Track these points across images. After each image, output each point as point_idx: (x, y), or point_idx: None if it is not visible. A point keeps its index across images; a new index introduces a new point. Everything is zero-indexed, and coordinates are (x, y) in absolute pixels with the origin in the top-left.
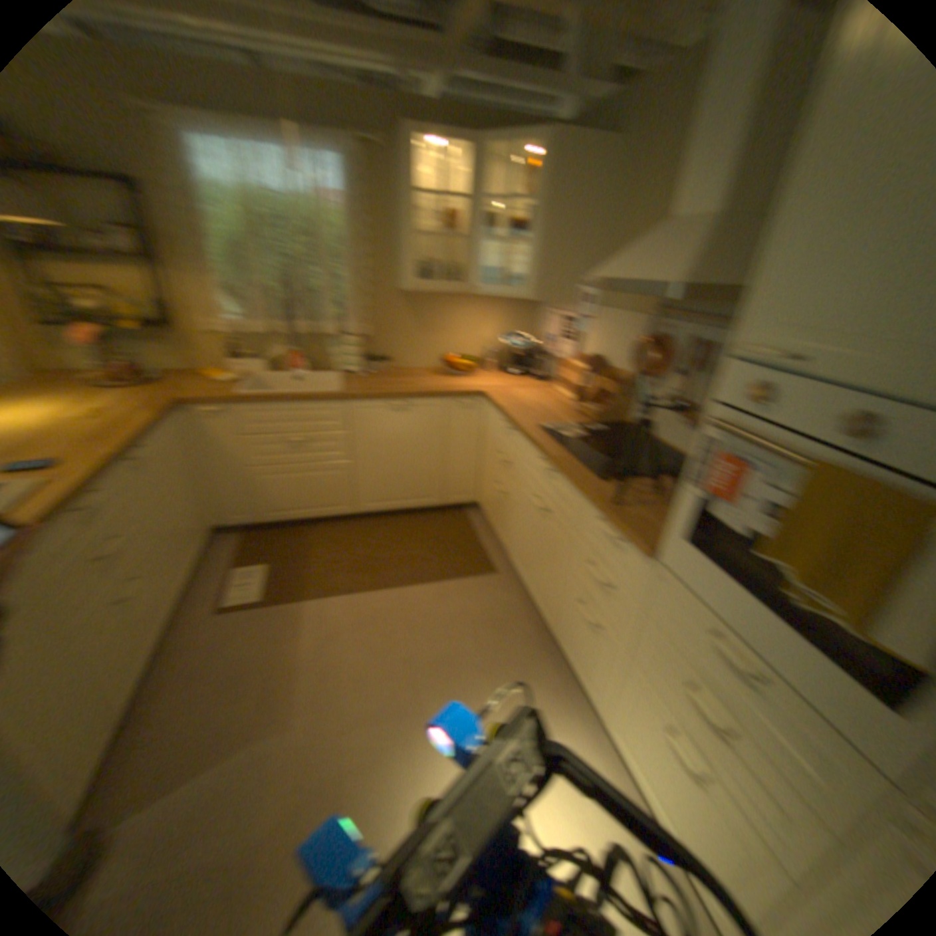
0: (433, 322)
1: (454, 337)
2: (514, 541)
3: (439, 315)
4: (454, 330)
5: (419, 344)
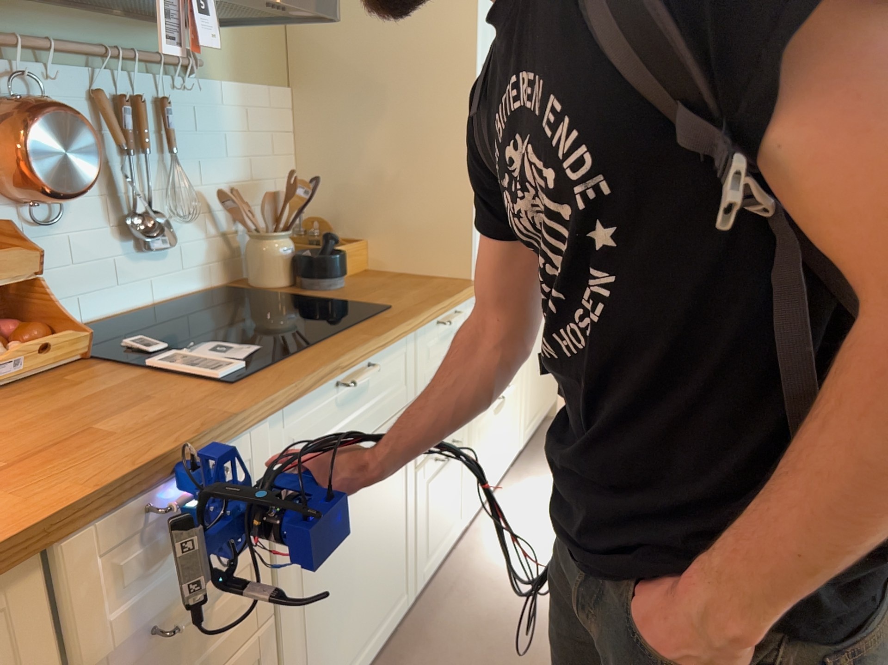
0: None
1: None
2: None
3: None
4: None
5: None
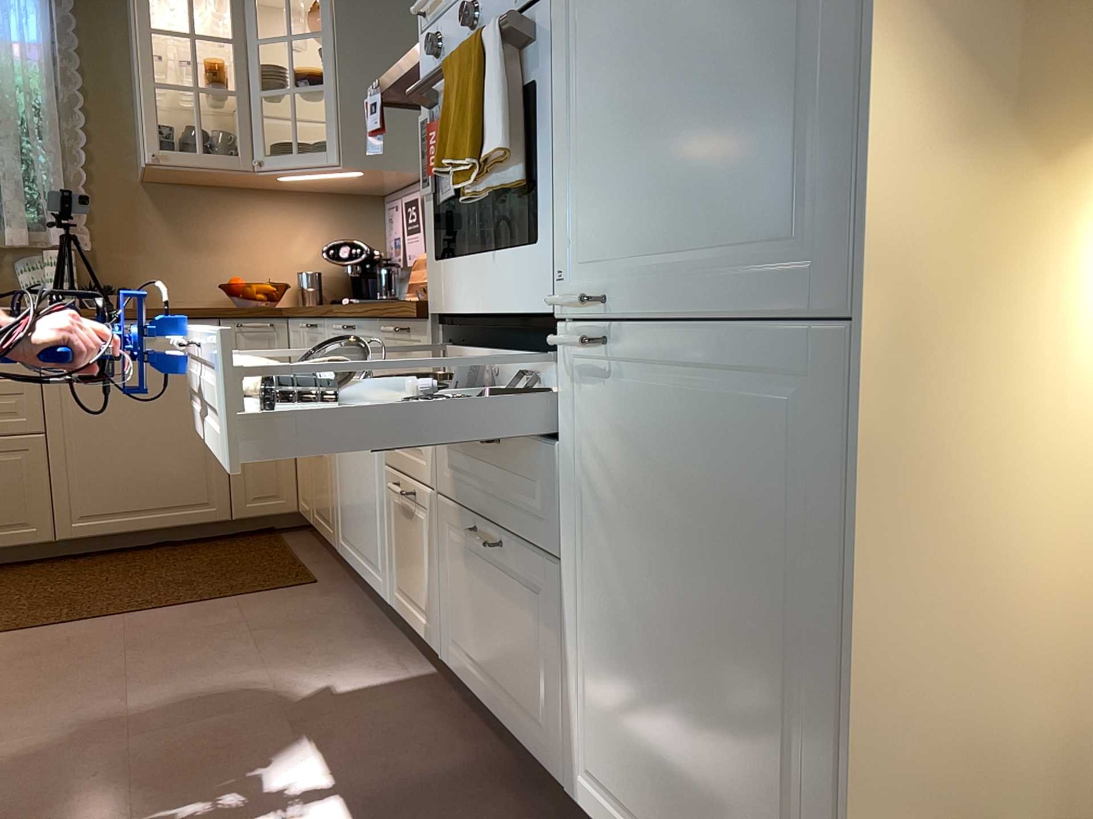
0: (197, 231)
1: (235, 255)
2: (334, 515)
3: (207, 220)
4: (235, 243)
5: (174, 265)
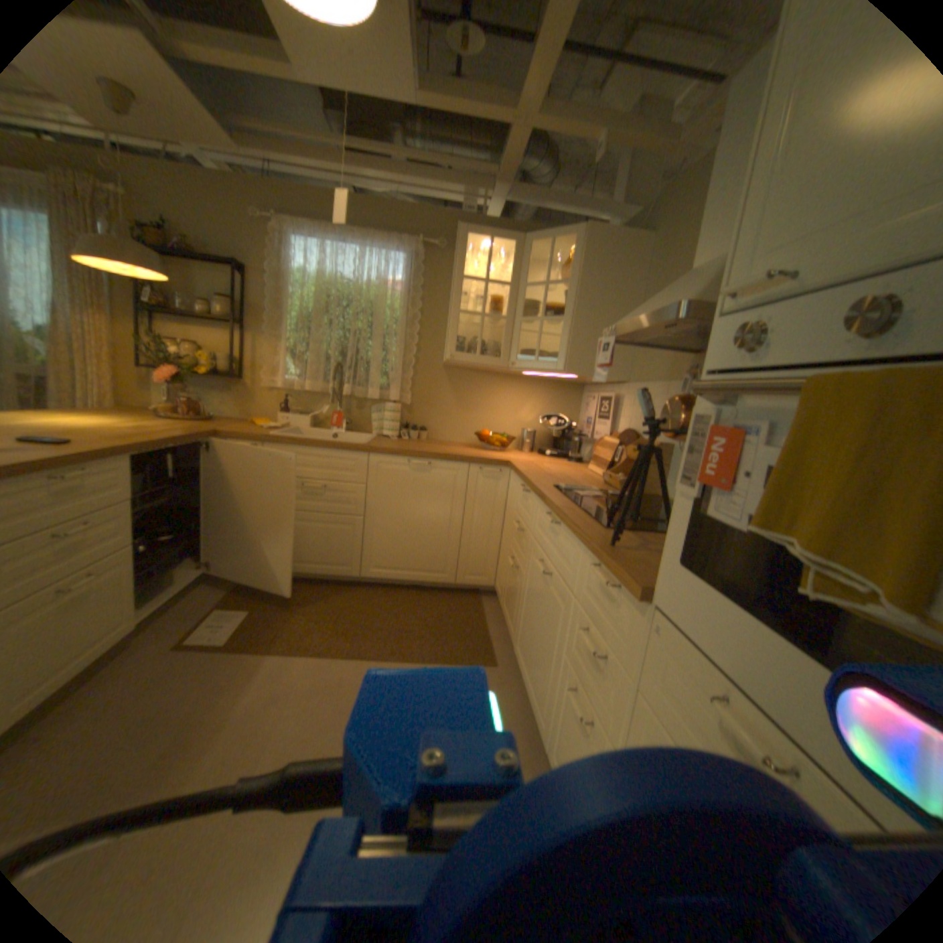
0: (468, 398)
1: (487, 414)
2: (516, 624)
3: (475, 392)
4: (488, 407)
5: (452, 417)
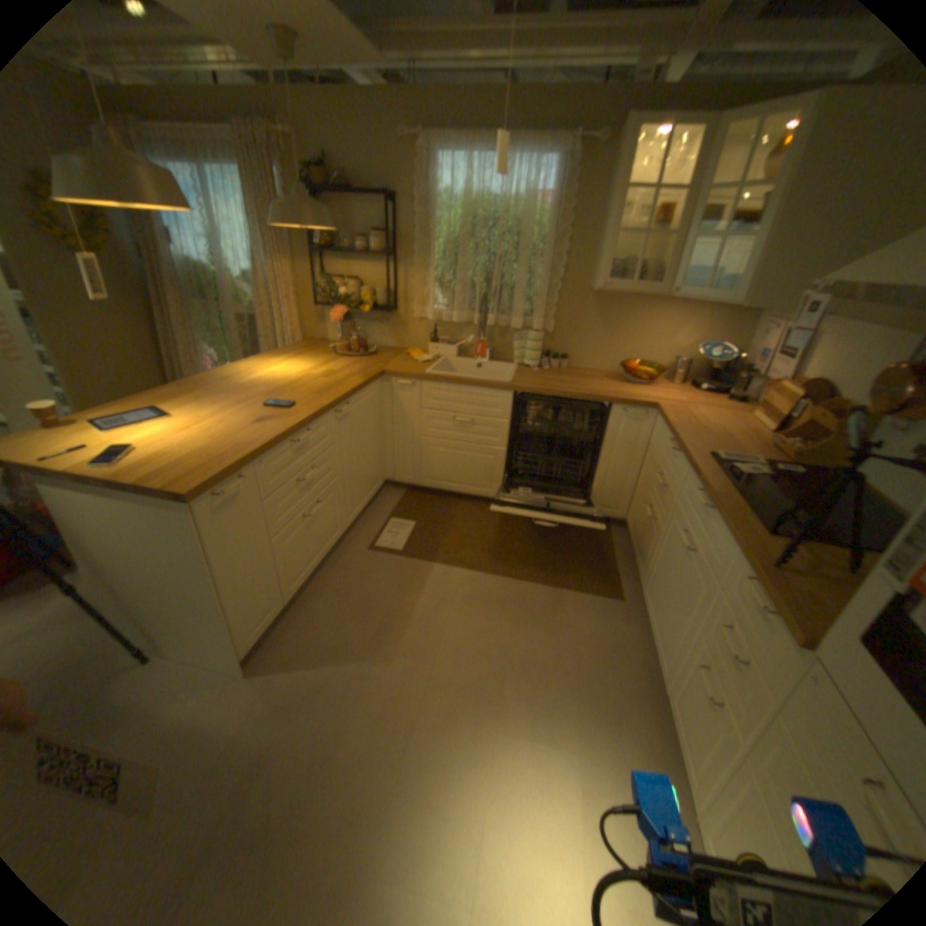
0: (617, 322)
1: (637, 339)
2: (648, 571)
3: (625, 315)
4: (639, 332)
5: (597, 343)
